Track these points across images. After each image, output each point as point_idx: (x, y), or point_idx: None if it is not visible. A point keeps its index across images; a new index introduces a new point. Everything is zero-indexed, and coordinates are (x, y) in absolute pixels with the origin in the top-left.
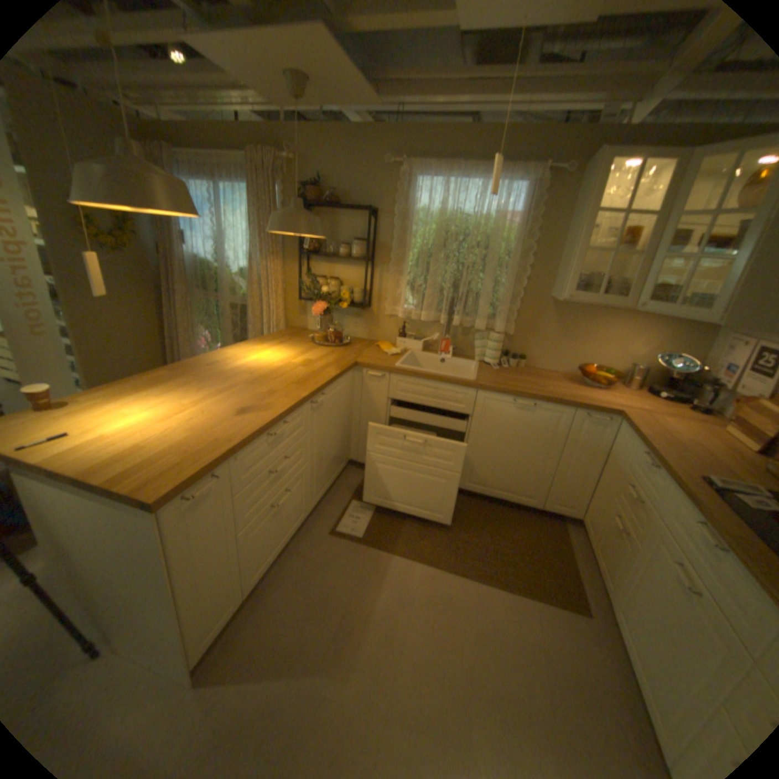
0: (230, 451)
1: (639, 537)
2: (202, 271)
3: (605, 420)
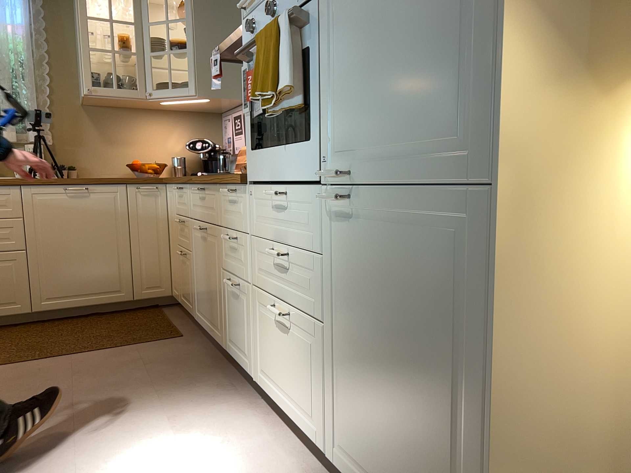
0: None
1: (188, 245)
2: None
3: (151, 187)
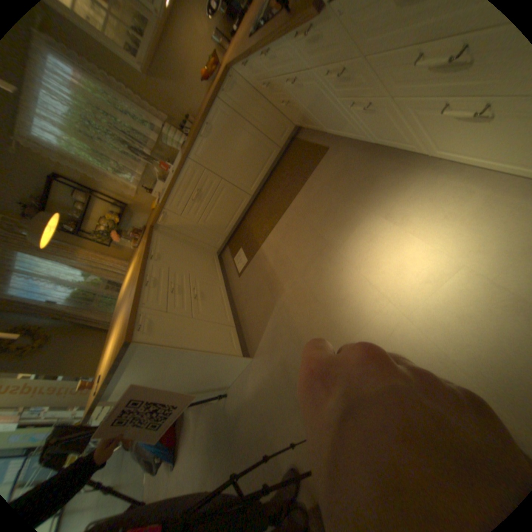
0: (135, 303)
1: (287, 94)
2: (80, 298)
3: (228, 79)
